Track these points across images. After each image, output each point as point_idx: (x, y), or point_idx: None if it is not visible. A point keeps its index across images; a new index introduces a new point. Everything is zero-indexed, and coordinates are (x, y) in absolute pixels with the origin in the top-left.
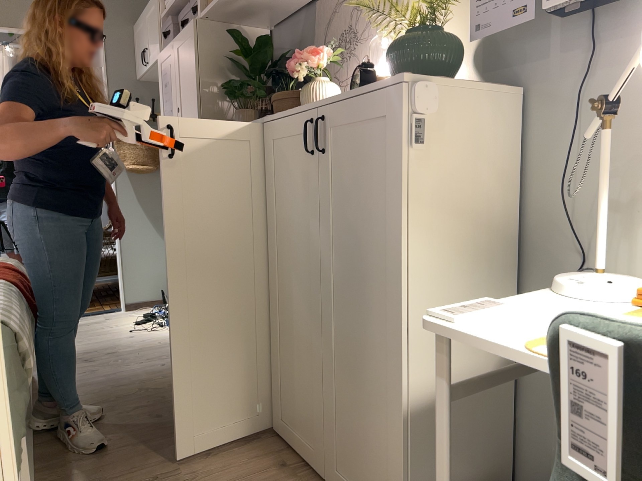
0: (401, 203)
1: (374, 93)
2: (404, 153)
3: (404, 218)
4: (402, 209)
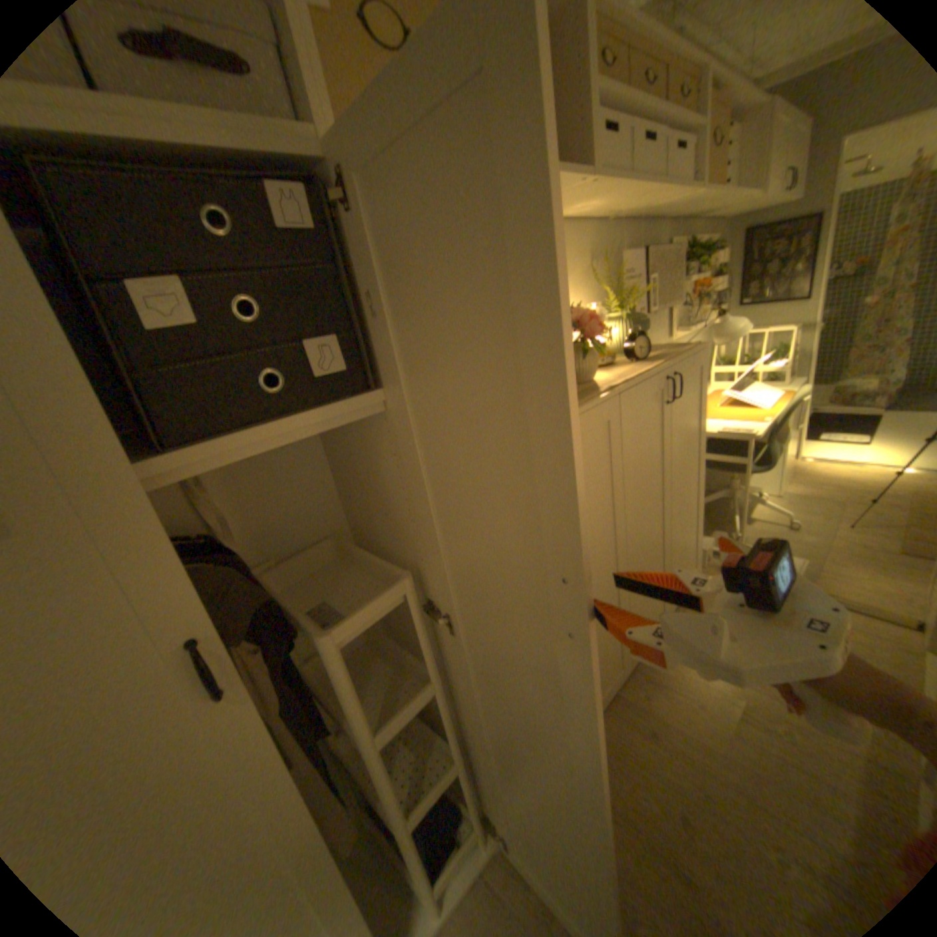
0: (705, 408)
1: (697, 353)
2: (706, 382)
3: (705, 415)
4: (704, 411)
